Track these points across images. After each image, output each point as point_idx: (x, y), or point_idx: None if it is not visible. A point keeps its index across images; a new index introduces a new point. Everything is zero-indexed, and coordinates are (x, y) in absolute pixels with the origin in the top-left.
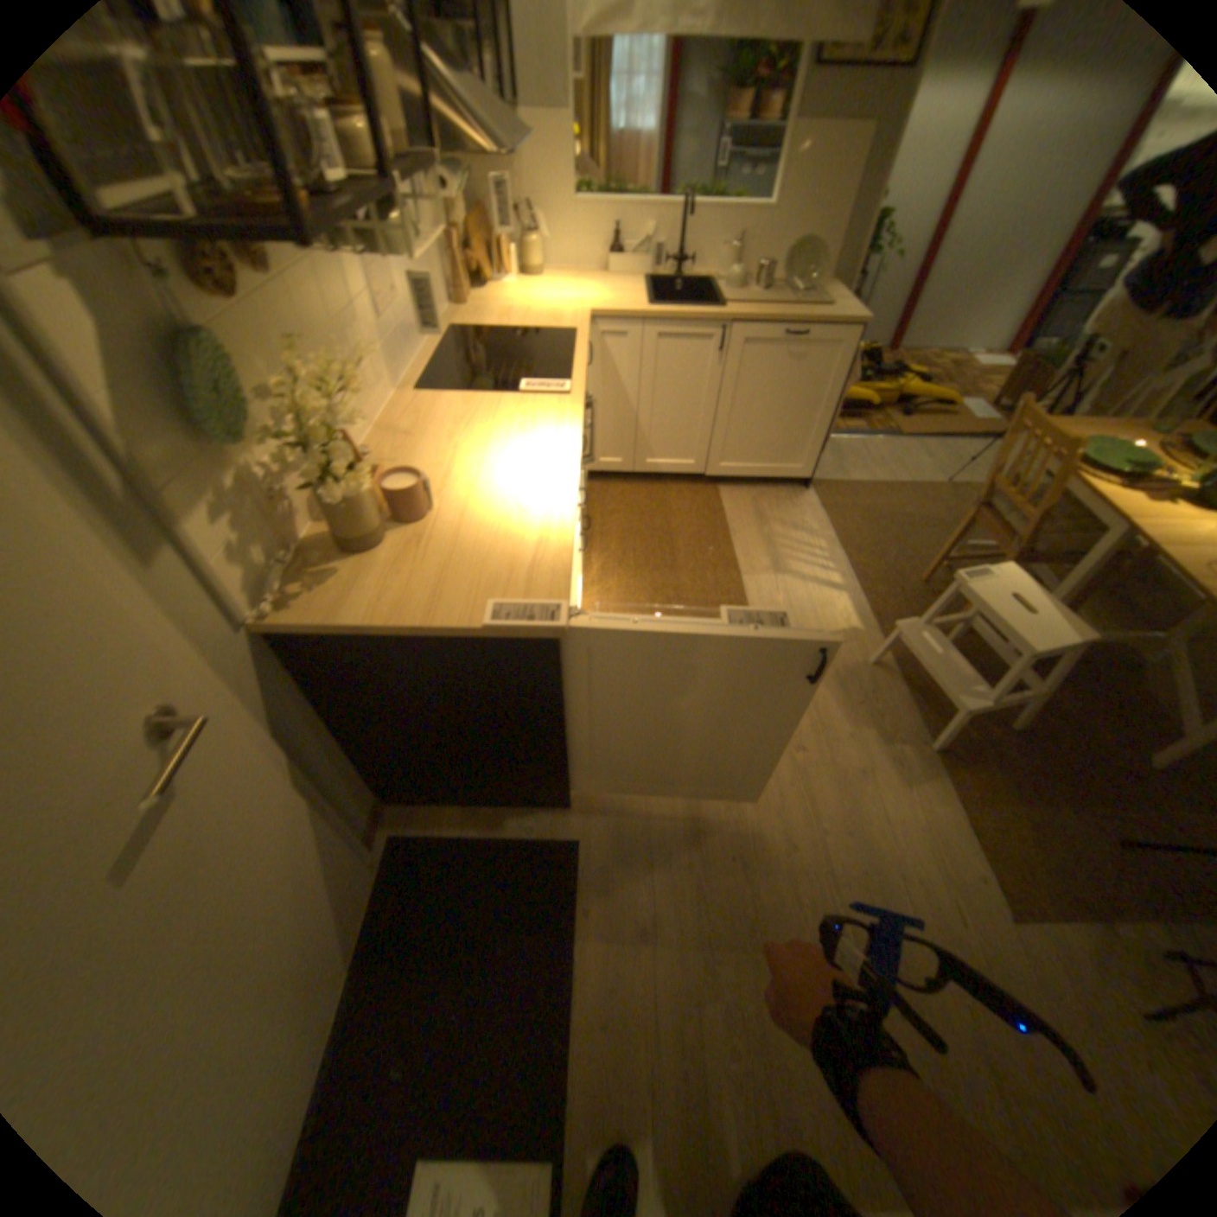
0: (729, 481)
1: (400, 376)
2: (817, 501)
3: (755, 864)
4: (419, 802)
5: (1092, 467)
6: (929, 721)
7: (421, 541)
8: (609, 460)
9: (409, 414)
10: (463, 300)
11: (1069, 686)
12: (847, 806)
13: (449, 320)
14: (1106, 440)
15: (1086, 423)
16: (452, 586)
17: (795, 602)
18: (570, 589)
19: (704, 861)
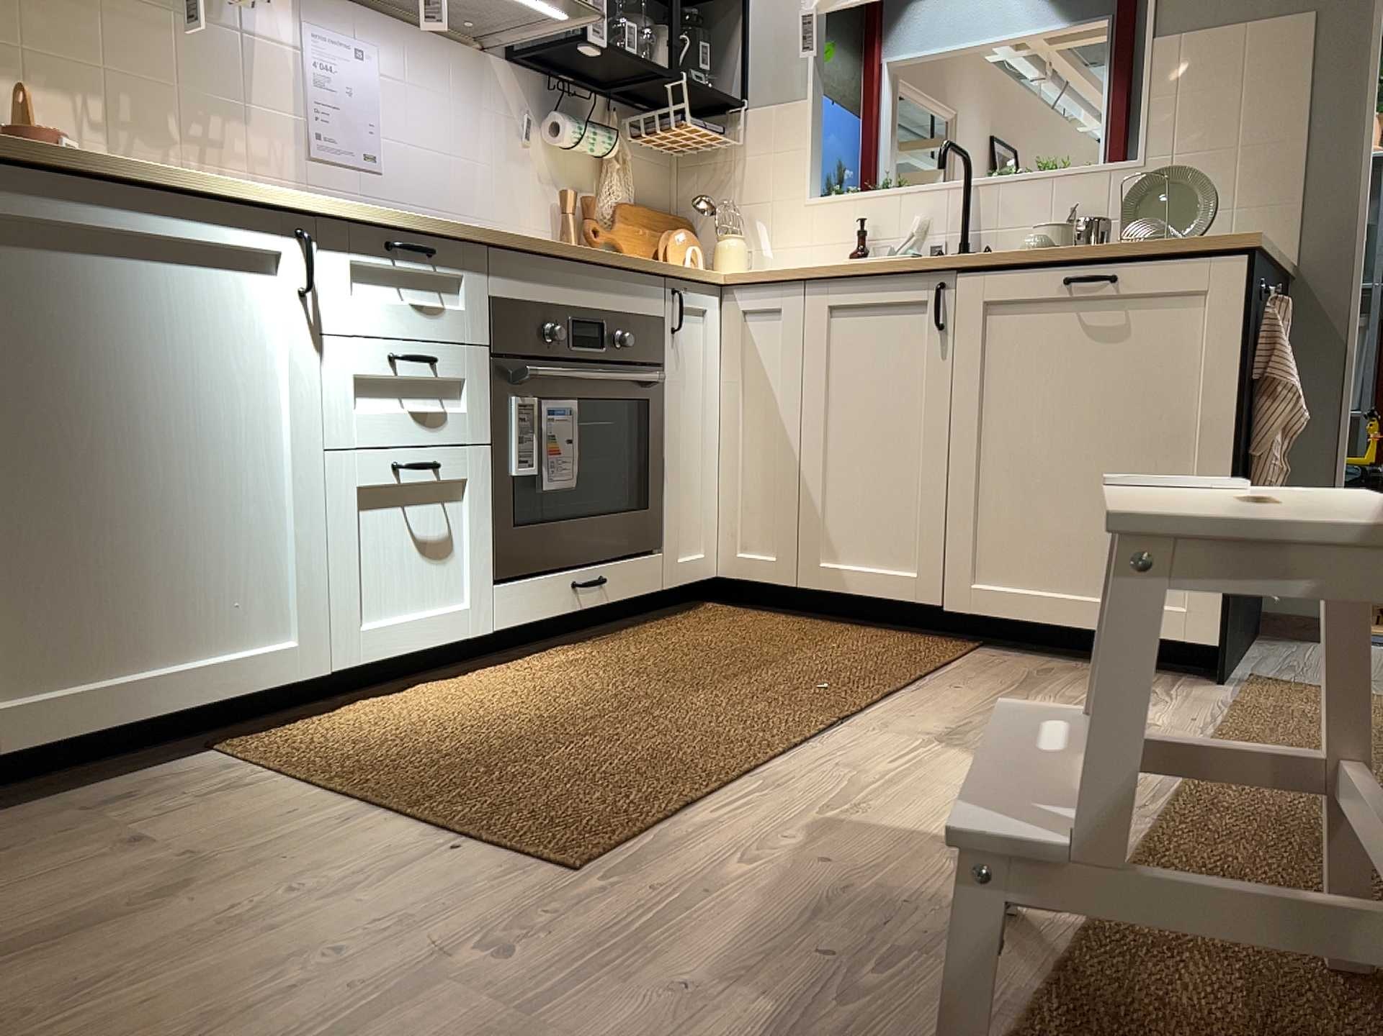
0: (1021, 646)
1: None
2: (1223, 697)
3: None
4: None
5: None
6: None
7: None
8: (757, 555)
9: None
10: None
11: None
12: None
13: None
14: None
15: None
16: None
17: (918, 781)
18: None
19: None
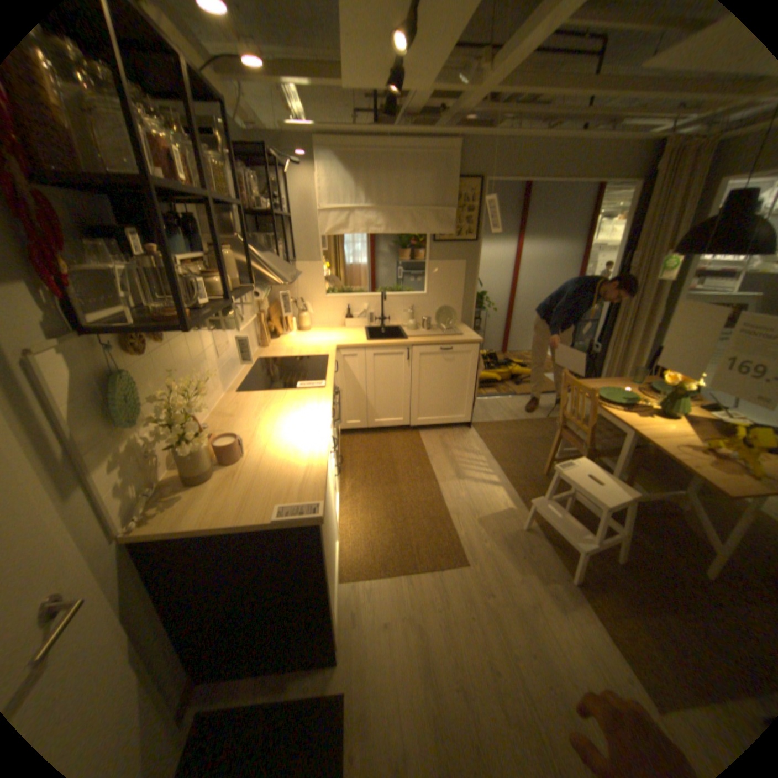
0: (425, 427)
1: (229, 384)
2: (476, 434)
3: (472, 692)
4: (222, 675)
5: (607, 402)
6: (567, 565)
7: (236, 473)
8: (353, 421)
9: (234, 403)
10: (267, 344)
11: (644, 531)
12: (528, 634)
13: (259, 354)
14: (610, 389)
15: (600, 381)
16: (254, 498)
17: (472, 495)
18: (325, 492)
19: (435, 694)
